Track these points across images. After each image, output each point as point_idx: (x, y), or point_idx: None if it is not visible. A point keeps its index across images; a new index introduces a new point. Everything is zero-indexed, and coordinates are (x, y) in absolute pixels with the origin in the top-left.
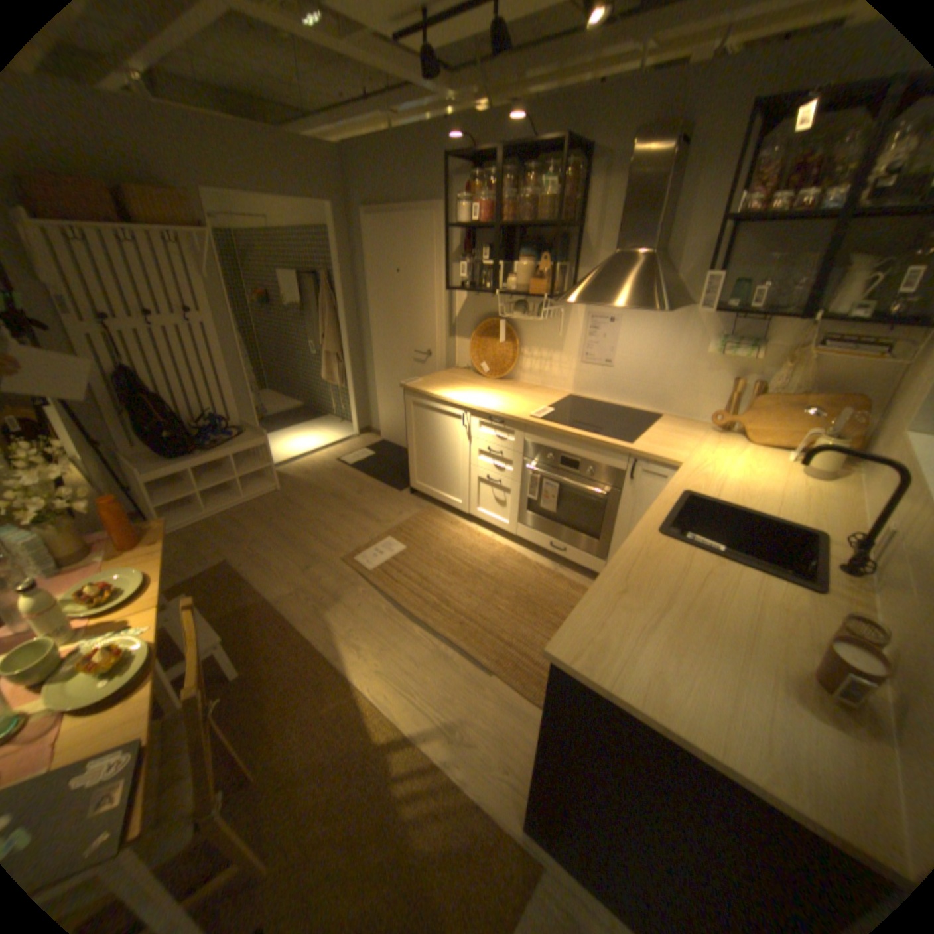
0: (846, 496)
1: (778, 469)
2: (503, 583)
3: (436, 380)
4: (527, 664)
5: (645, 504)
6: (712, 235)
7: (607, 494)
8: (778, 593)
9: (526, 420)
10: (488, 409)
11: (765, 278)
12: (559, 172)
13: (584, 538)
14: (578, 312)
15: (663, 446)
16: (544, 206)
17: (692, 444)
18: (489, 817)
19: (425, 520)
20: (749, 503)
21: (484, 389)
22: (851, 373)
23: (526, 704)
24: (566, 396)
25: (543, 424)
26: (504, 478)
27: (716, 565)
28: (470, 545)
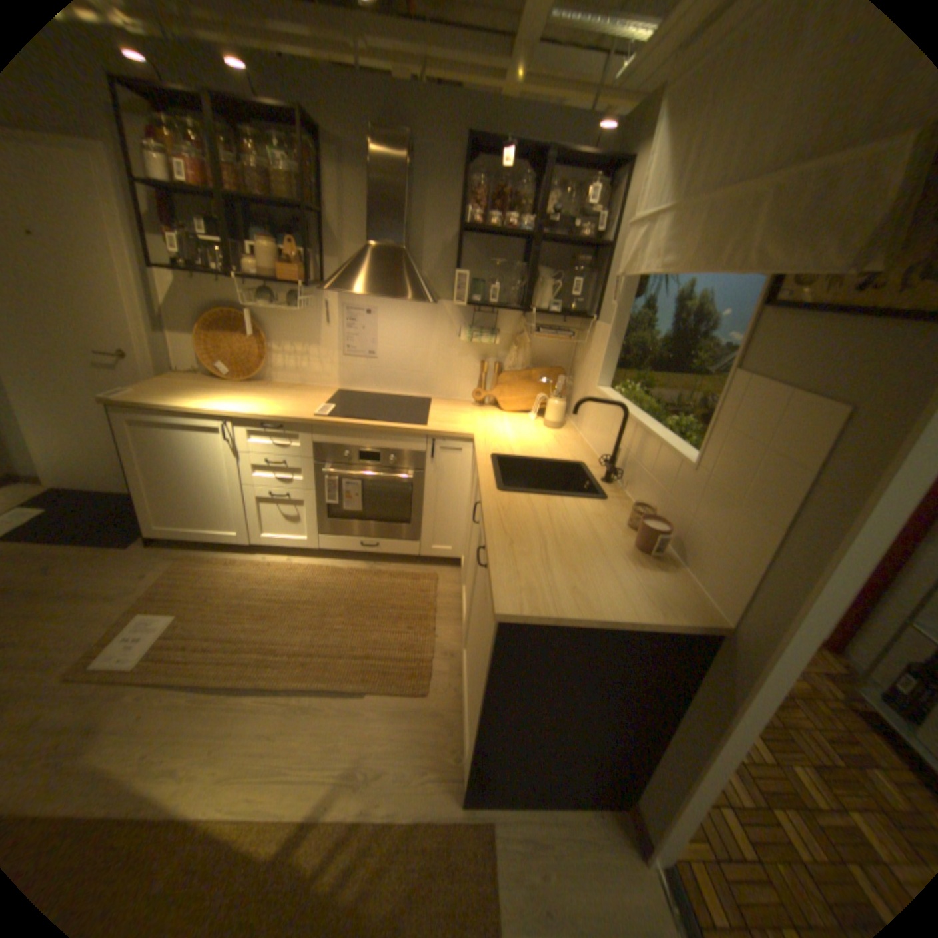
0: (572, 437)
1: (529, 427)
2: (327, 602)
3: (156, 387)
4: (391, 666)
5: (447, 478)
6: (444, 241)
7: (412, 477)
8: (586, 507)
9: (313, 420)
10: (259, 414)
11: (489, 280)
12: (283, 148)
13: (395, 527)
14: (332, 303)
15: (450, 424)
16: (275, 181)
17: (467, 419)
18: (430, 824)
19: (189, 572)
20: (532, 454)
21: (236, 393)
22: (548, 353)
23: (409, 702)
24: (337, 392)
25: (335, 421)
26: (294, 489)
27: (546, 502)
28: (267, 578)
